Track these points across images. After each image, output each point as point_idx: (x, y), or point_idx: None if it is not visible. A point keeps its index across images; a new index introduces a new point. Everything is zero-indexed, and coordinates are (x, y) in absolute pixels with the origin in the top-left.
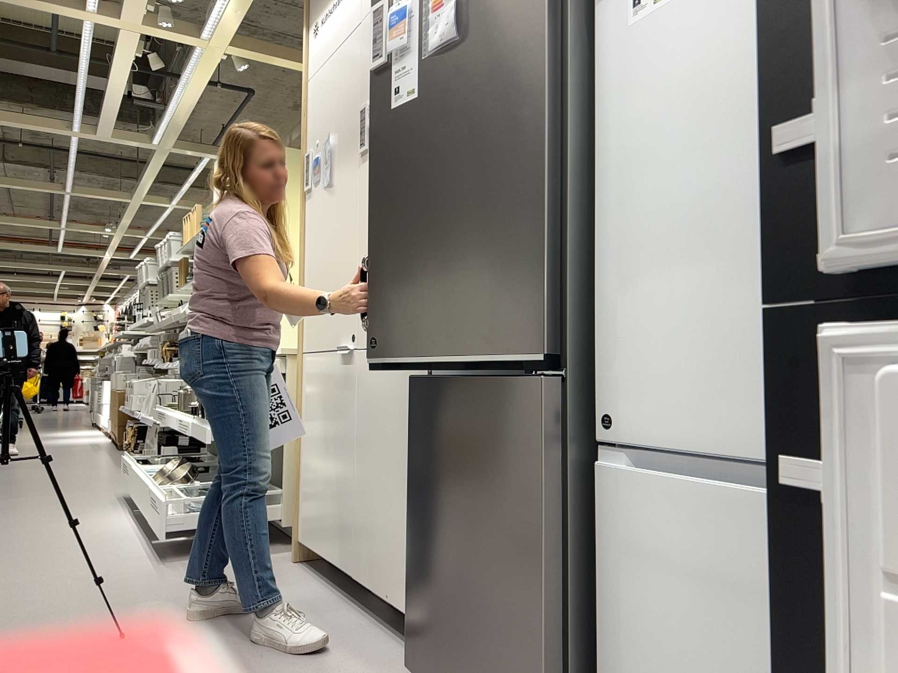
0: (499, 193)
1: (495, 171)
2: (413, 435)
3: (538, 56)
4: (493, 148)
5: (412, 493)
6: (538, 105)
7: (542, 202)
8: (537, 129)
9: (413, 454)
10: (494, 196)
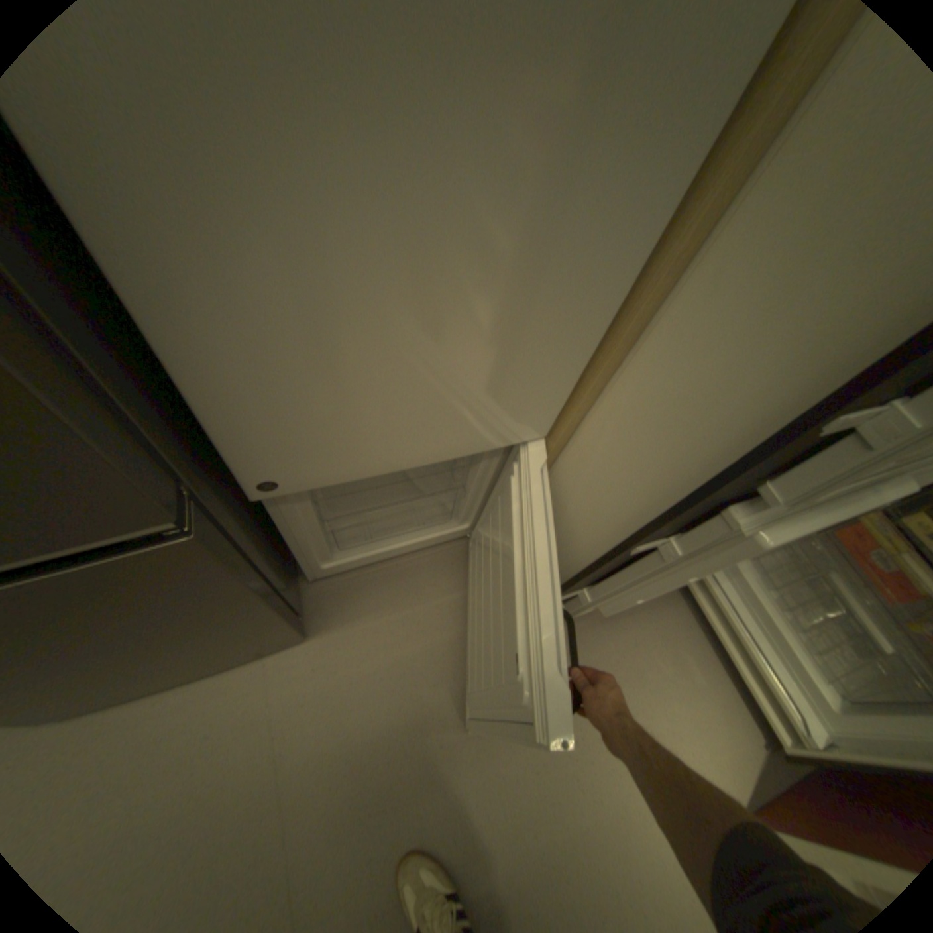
0: None
1: None
2: None
3: None
4: None
5: None
6: None
7: None
8: None
9: None
10: None
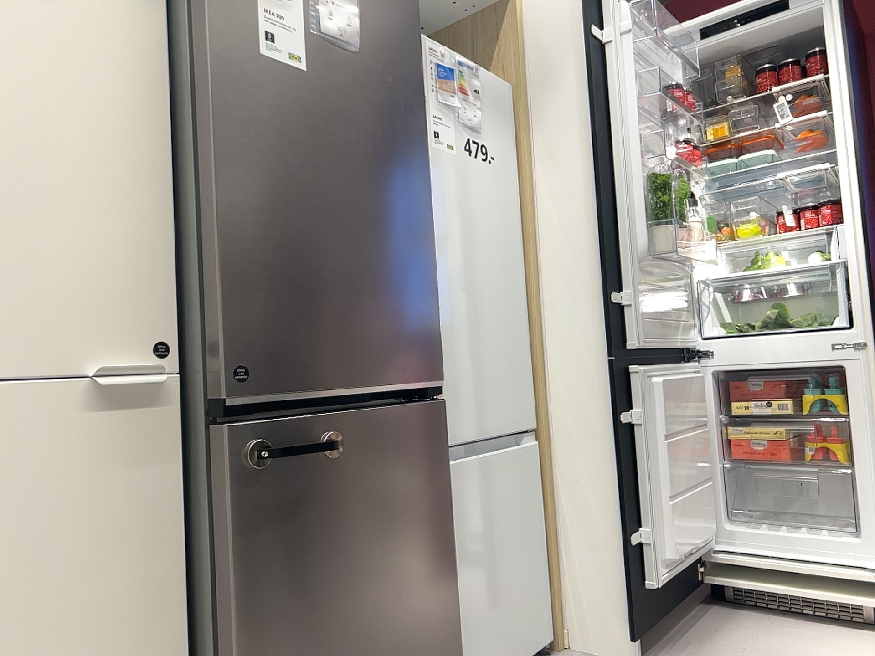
0: (394, 224)
1: (388, 199)
2: (242, 514)
3: (422, 128)
4: (384, 176)
5: (246, 606)
6: (424, 169)
7: (433, 253)
8: (425, 189)
9: (244, 544)
10: (388, 223)
